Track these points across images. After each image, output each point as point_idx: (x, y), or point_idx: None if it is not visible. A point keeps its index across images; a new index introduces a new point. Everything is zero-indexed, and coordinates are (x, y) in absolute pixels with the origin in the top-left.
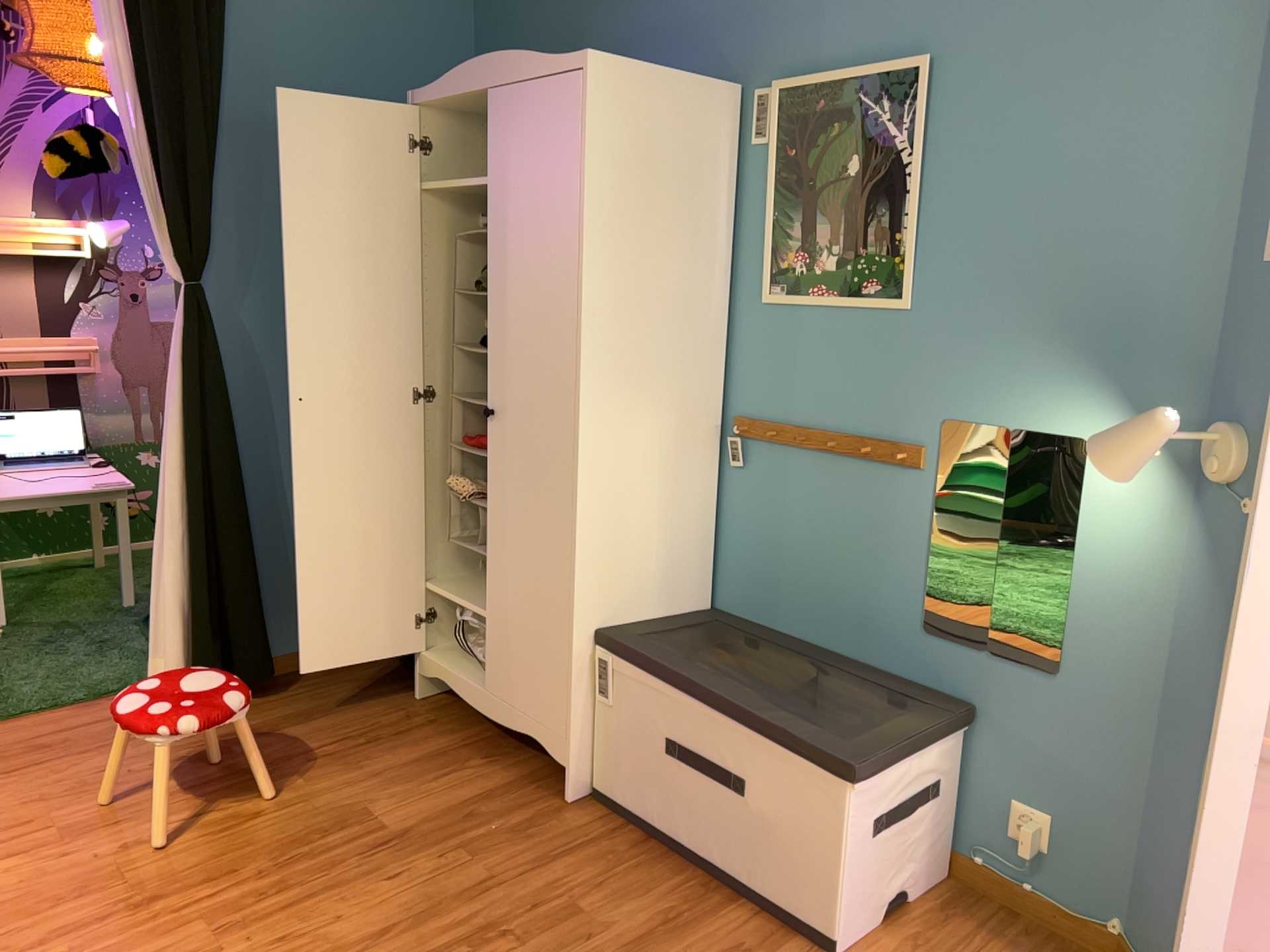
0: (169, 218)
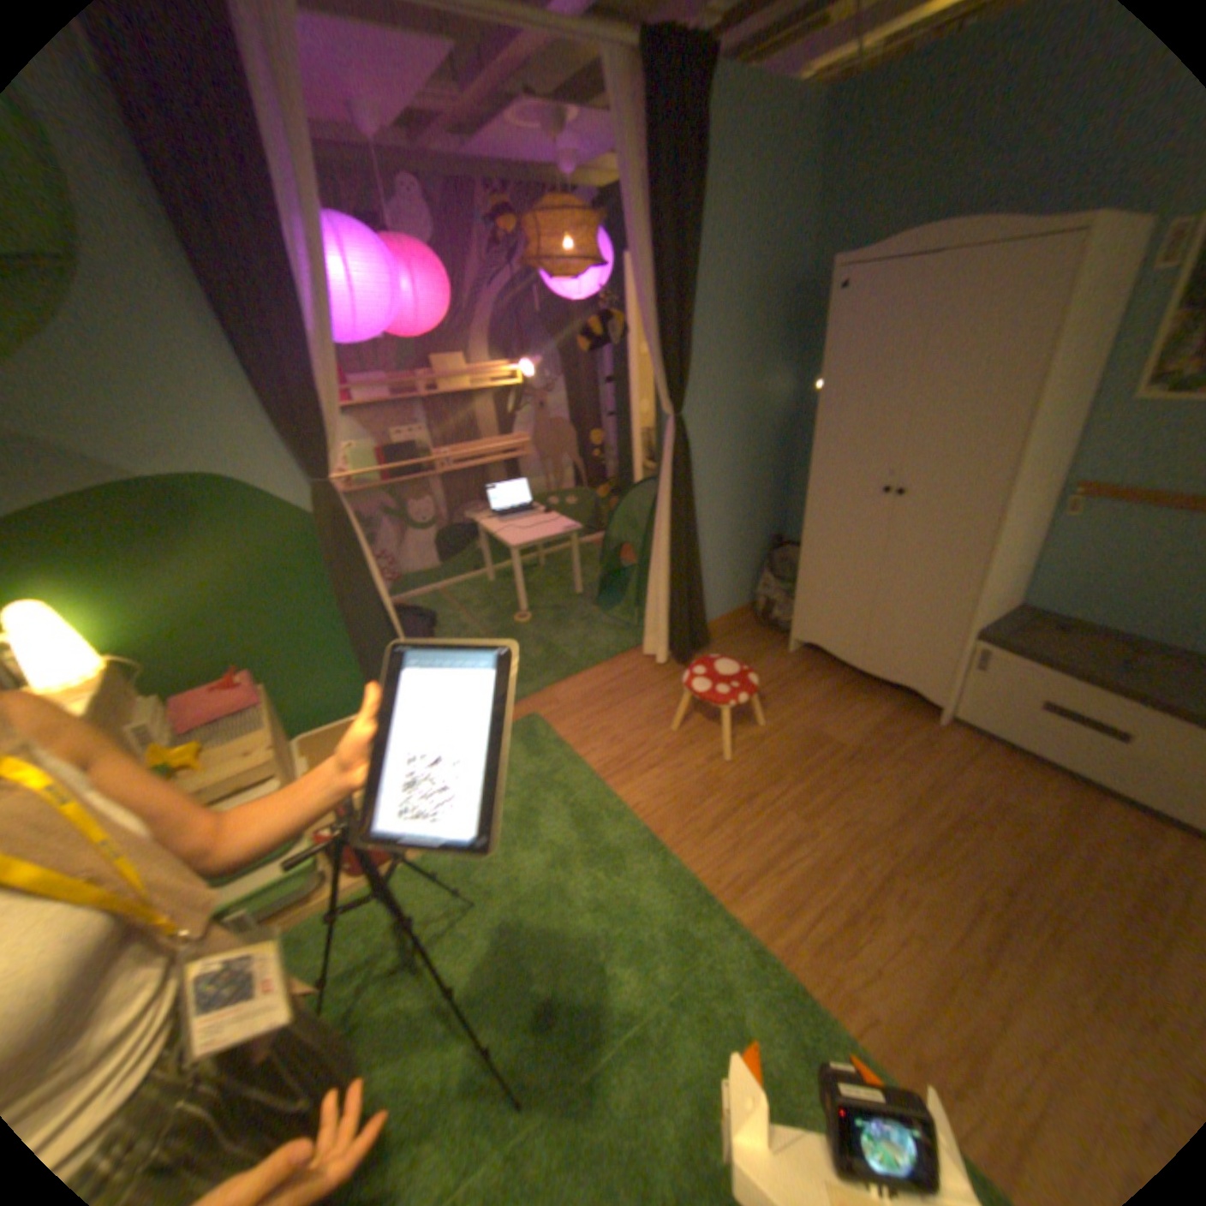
0: (667, 373)
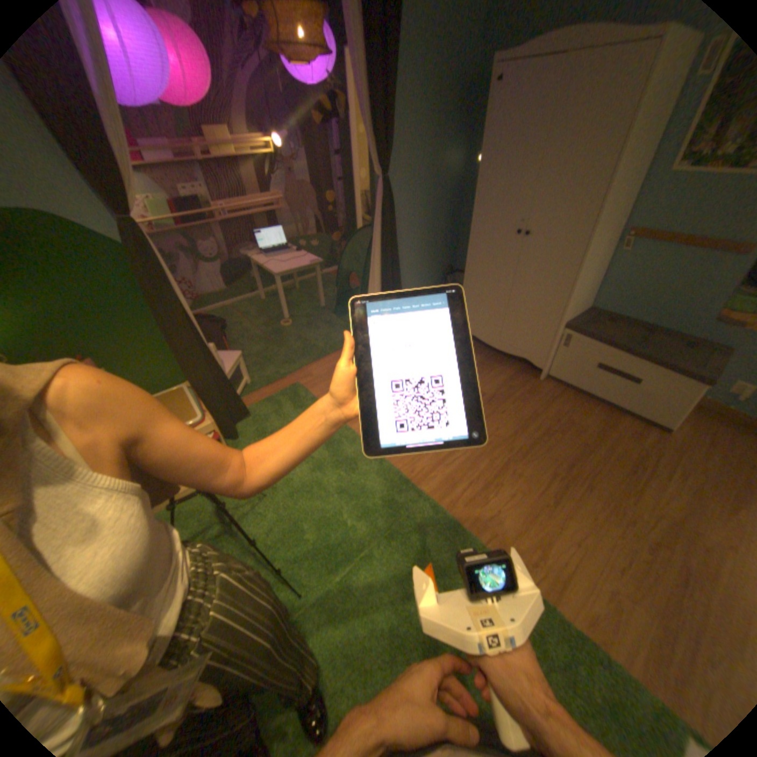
0: (377, 143)
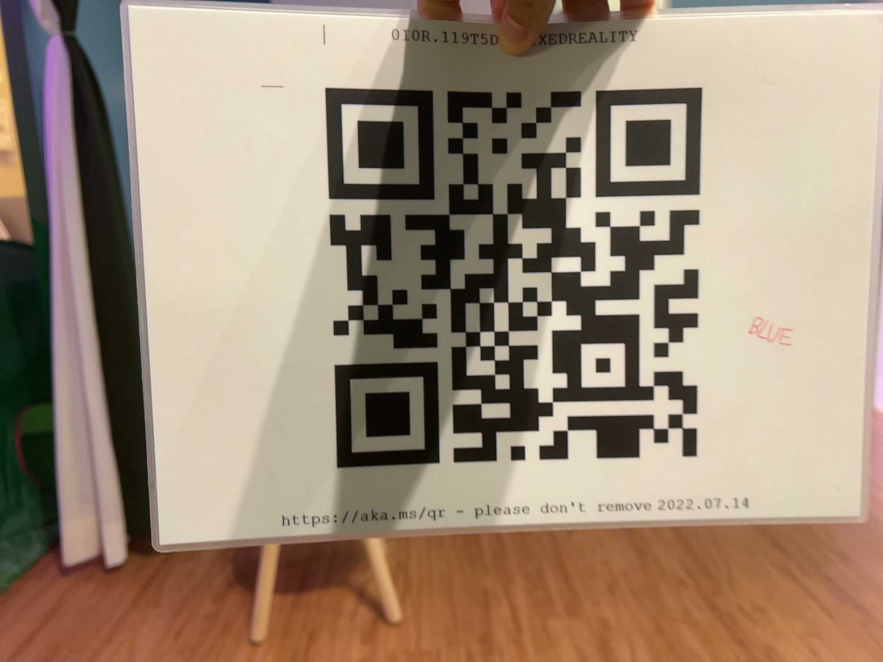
0: None
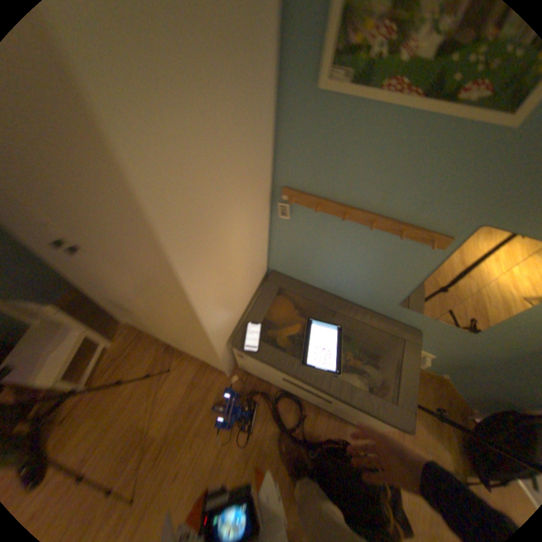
0: None
